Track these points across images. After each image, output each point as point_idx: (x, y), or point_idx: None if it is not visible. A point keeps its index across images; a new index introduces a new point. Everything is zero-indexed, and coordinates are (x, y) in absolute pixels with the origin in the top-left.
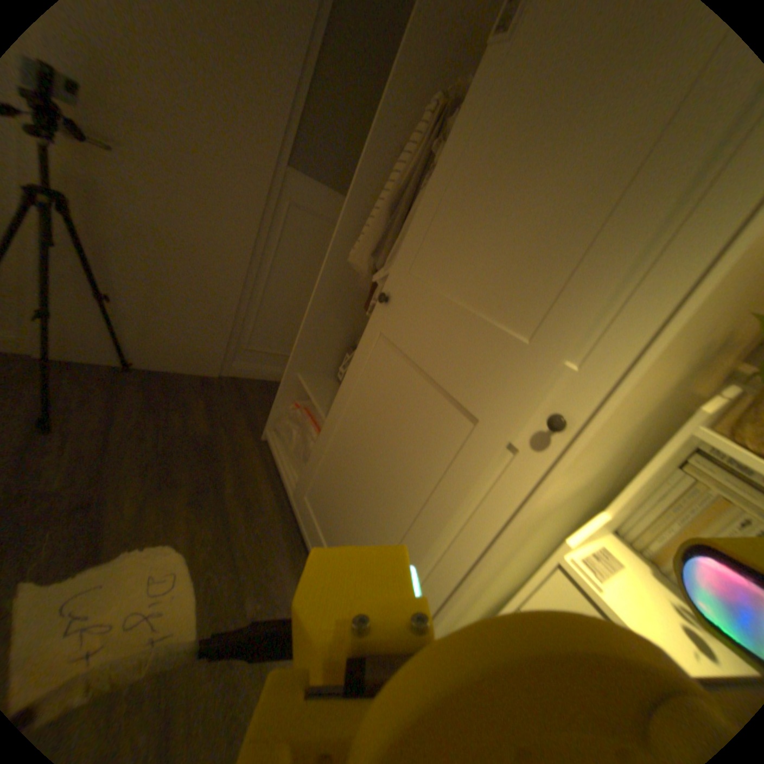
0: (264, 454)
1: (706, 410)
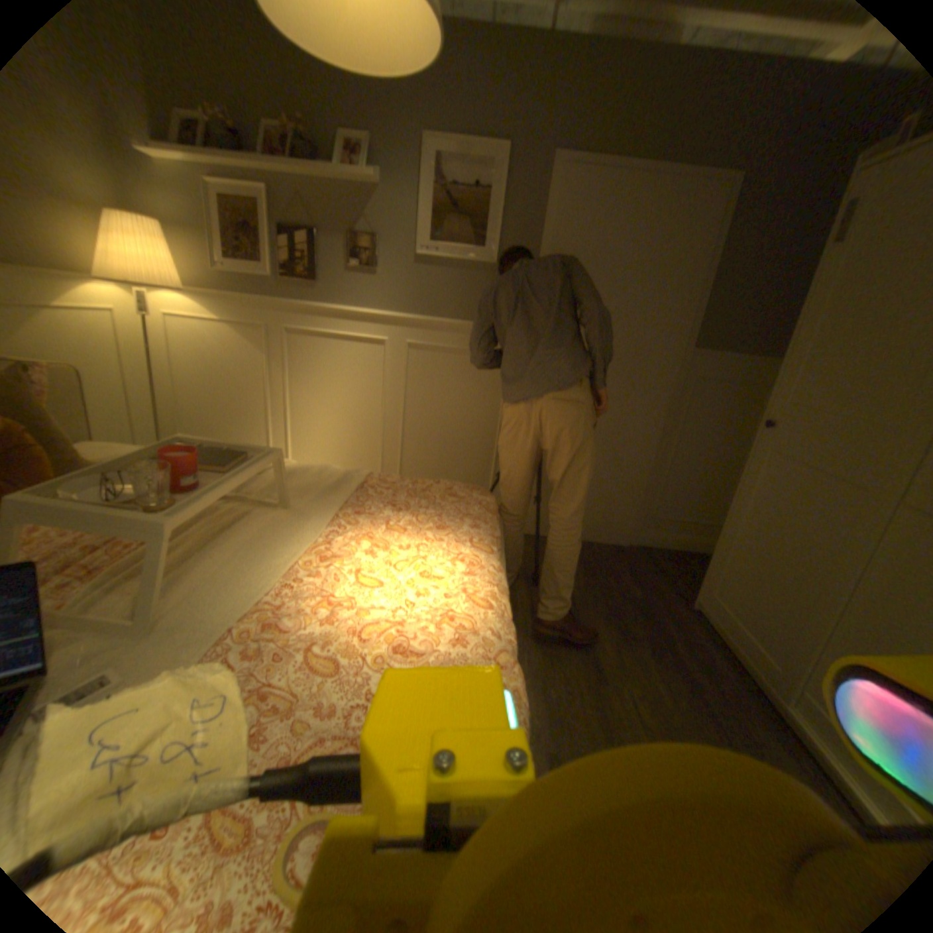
0: (703, 626)
1: None
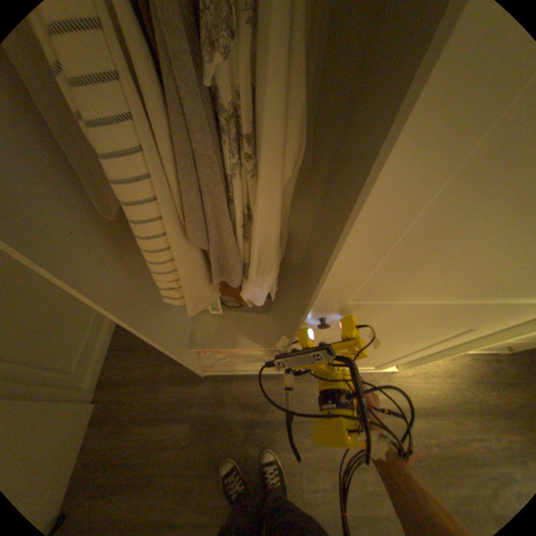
0: (222, 378)
1: None
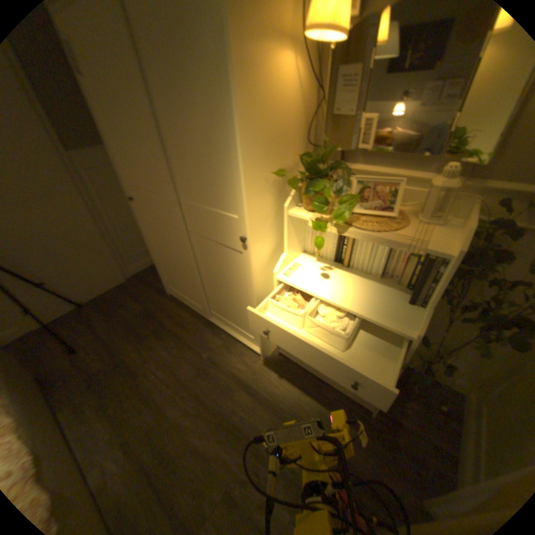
0: (173, 301)
1: (286, 204)
